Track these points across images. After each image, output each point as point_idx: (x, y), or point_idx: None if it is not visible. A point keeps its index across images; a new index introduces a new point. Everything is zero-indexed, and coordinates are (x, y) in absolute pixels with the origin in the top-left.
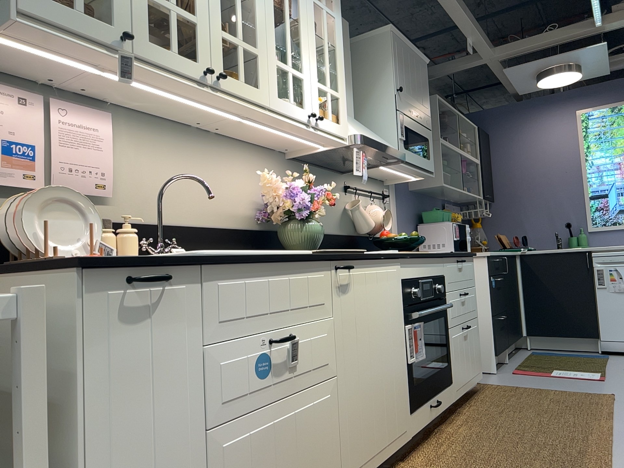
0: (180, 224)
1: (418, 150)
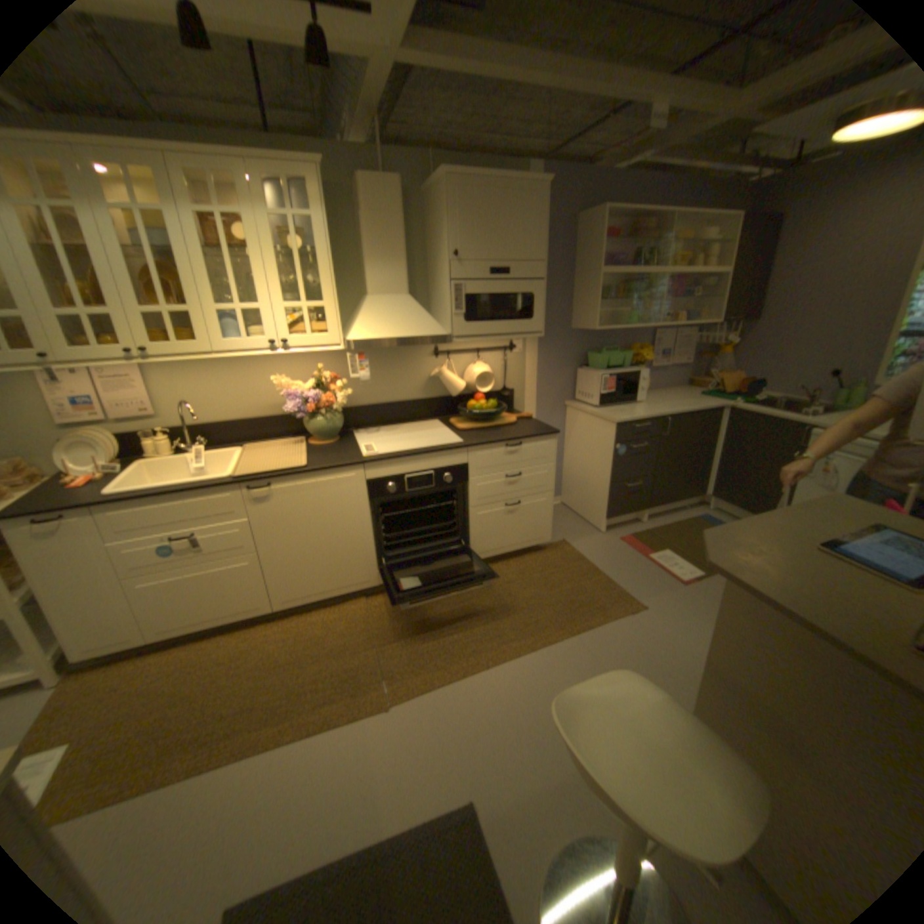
0: (221, 420)
1: (507, 312)
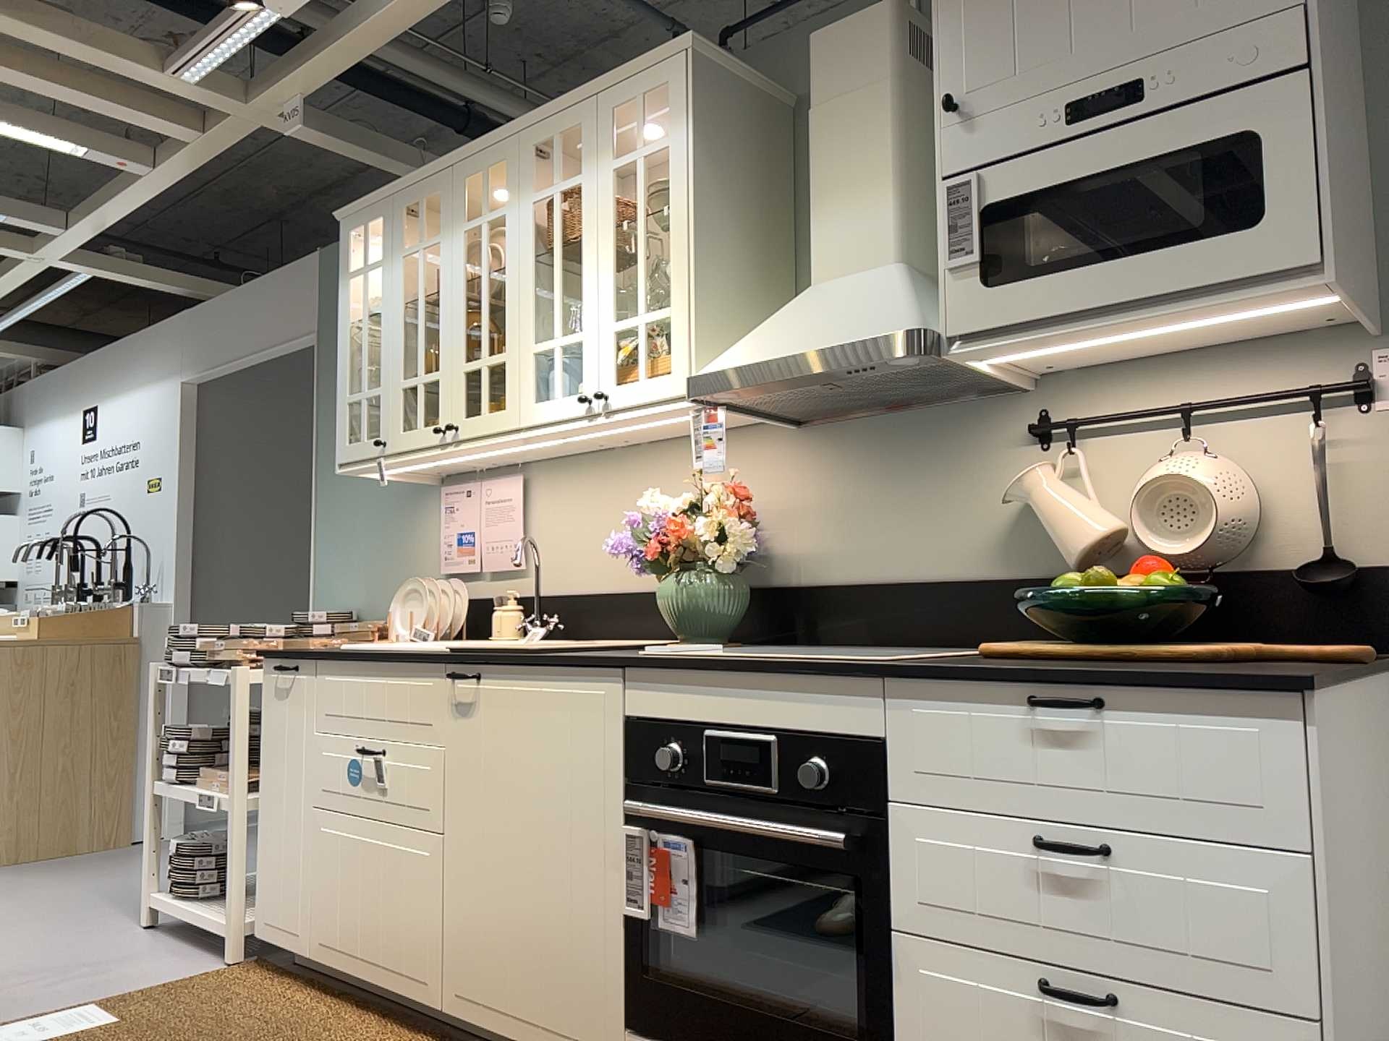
0: (593, 591)
1: (1150, 224)
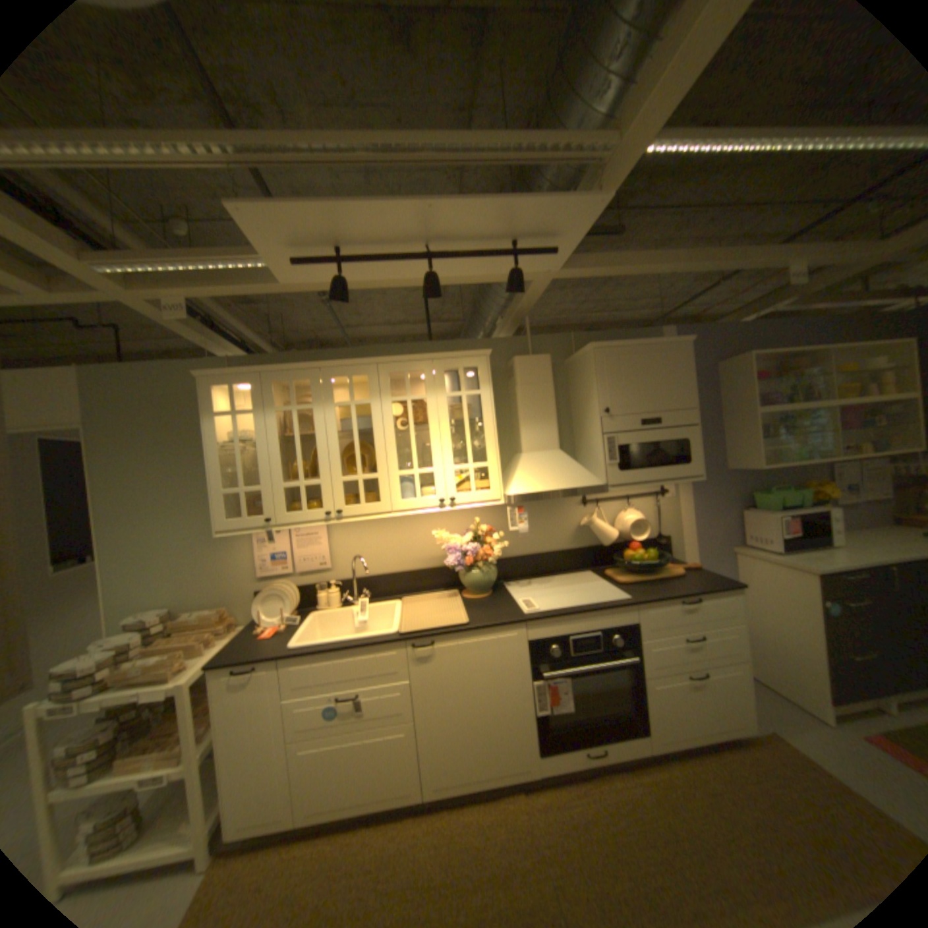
0: (383, 573)
1: (662, 458)
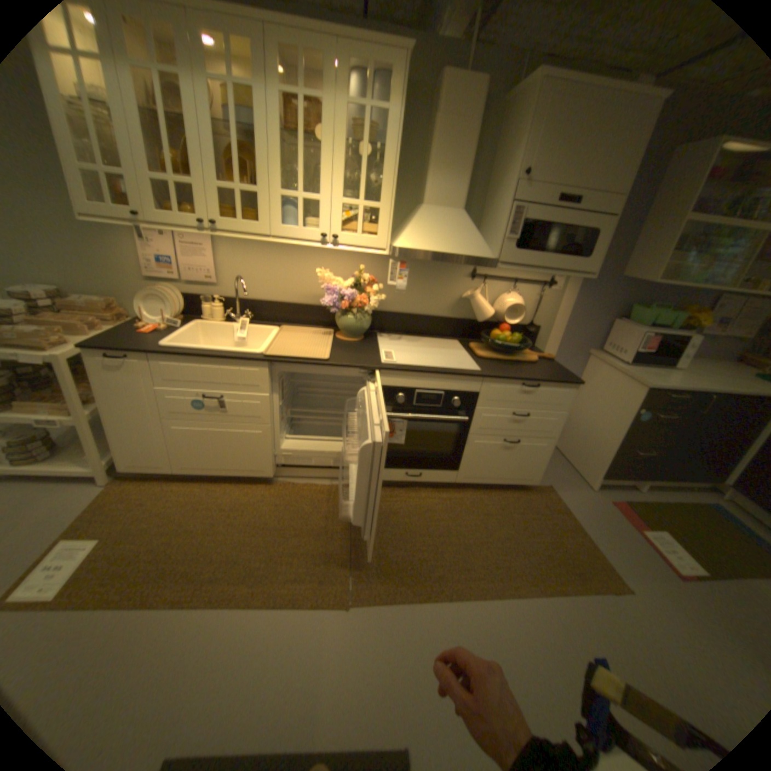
0: (267, 299)
1: (564, 245)
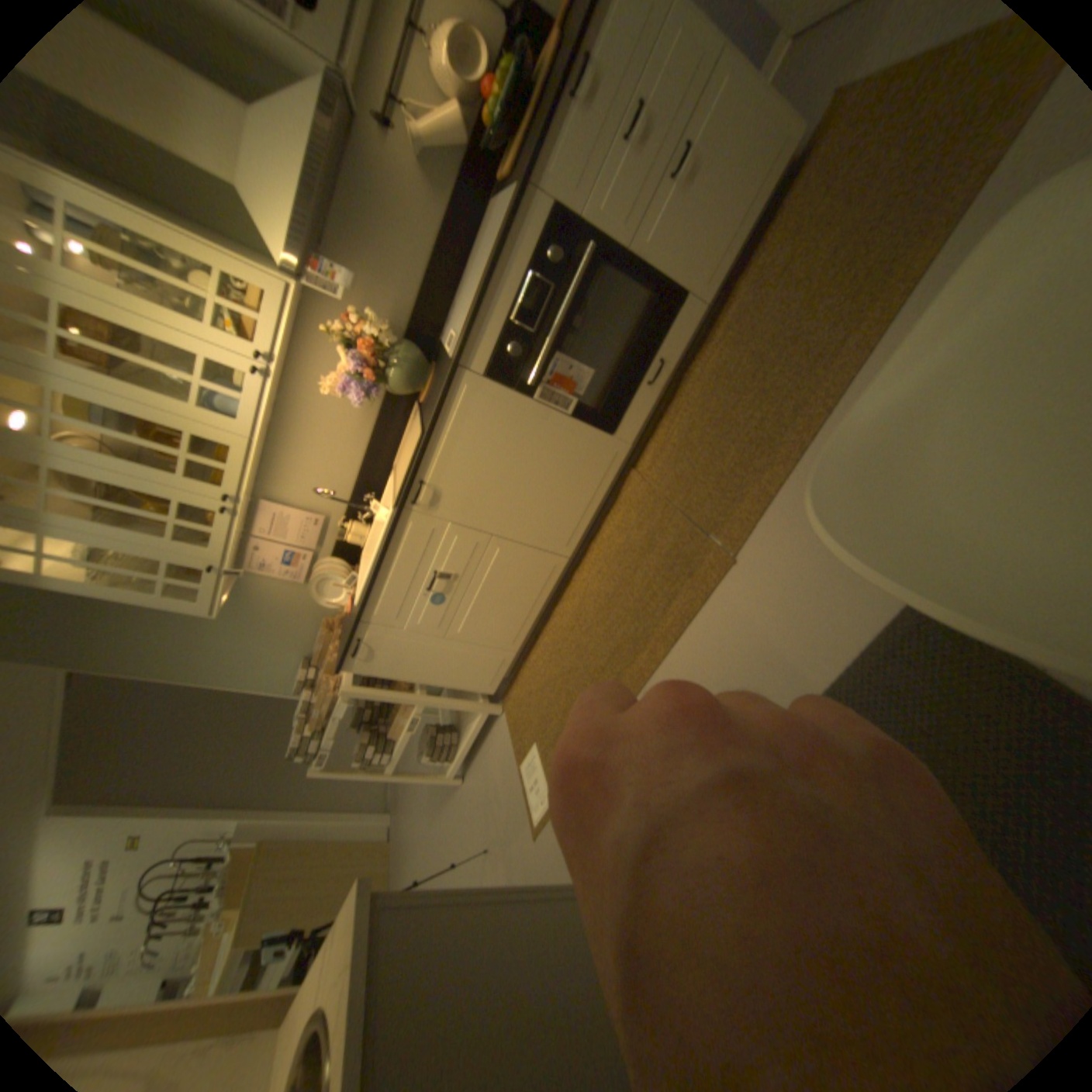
0: (360, 467)
1: None
